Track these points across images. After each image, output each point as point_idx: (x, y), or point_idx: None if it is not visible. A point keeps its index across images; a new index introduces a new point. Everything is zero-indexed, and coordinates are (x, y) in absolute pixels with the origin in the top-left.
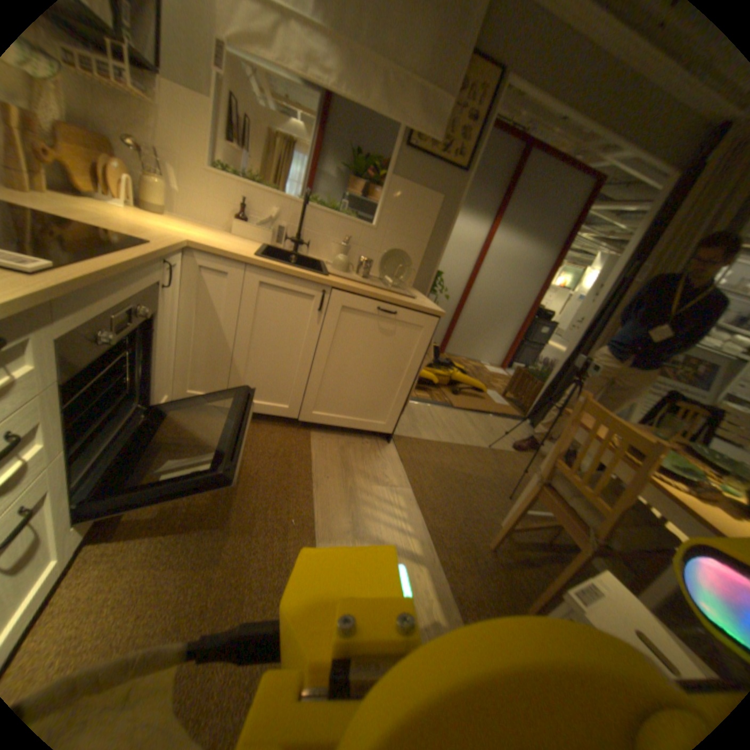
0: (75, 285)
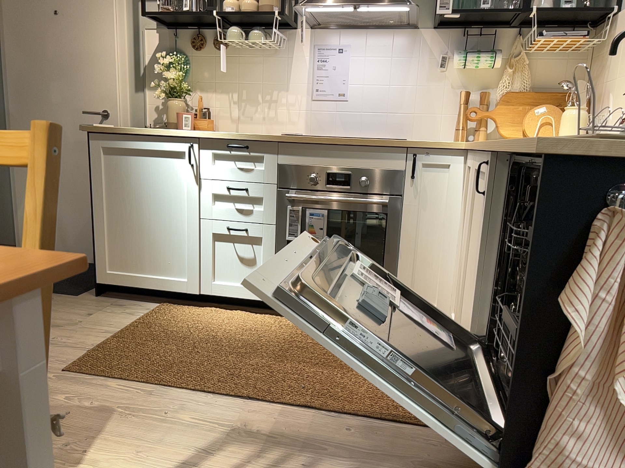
0: (287, 139)
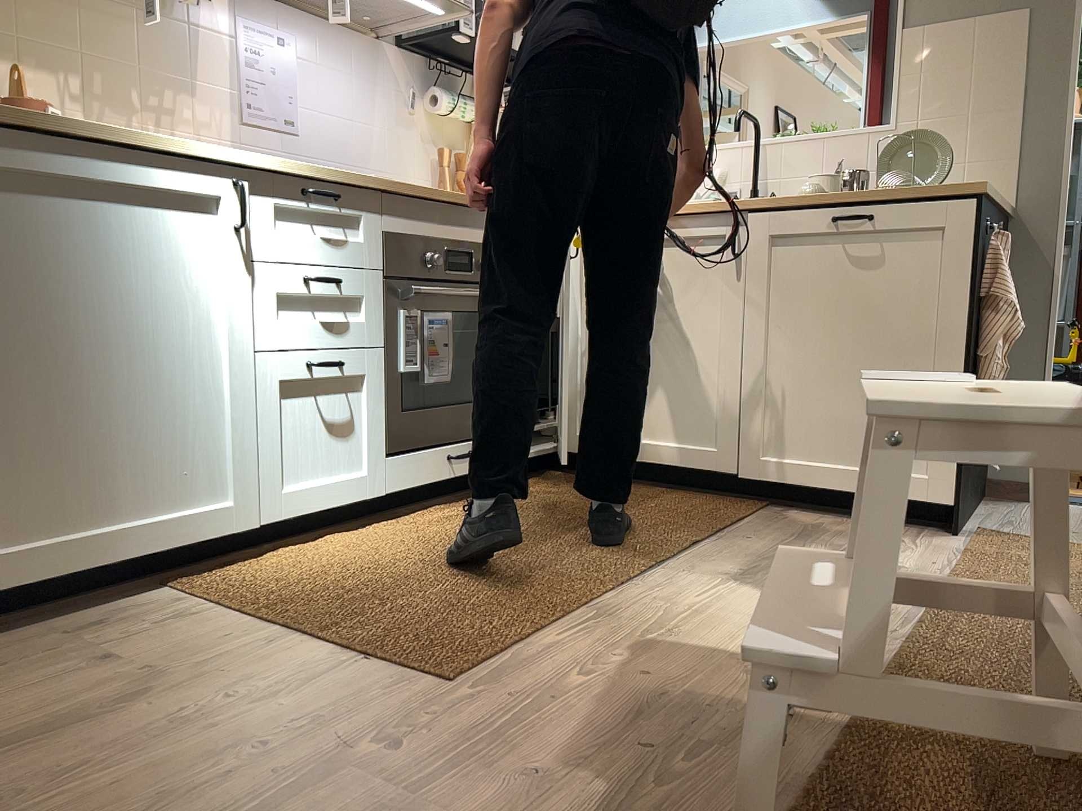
0: (400, 189)
